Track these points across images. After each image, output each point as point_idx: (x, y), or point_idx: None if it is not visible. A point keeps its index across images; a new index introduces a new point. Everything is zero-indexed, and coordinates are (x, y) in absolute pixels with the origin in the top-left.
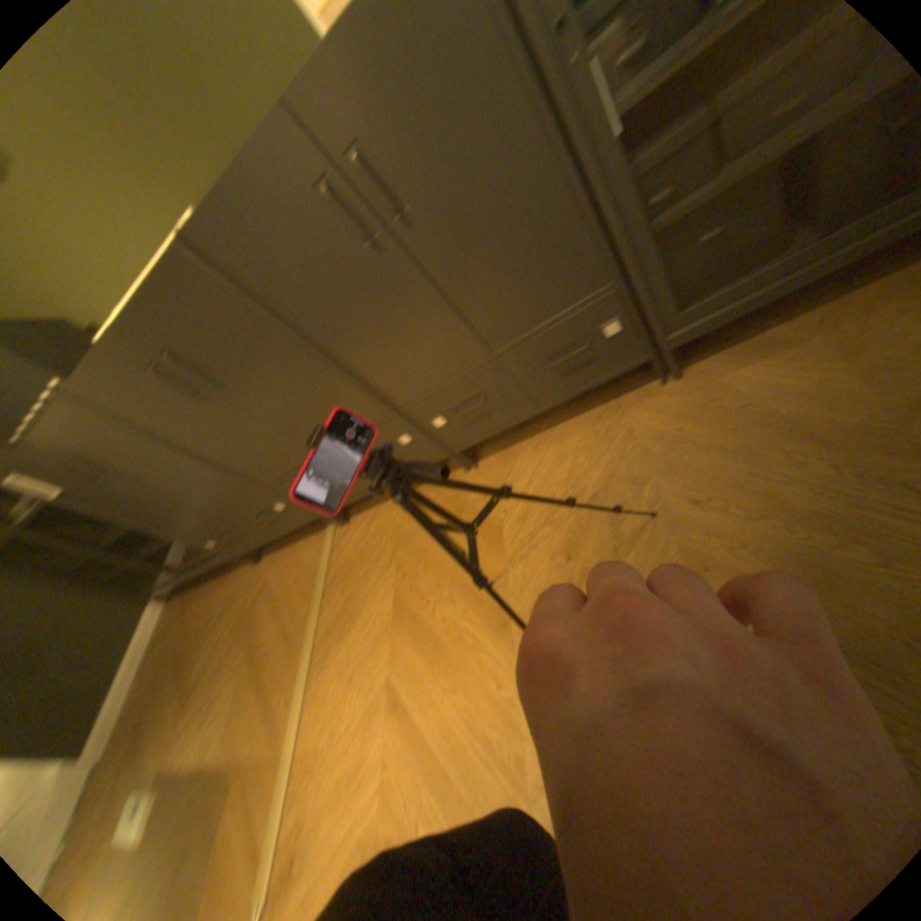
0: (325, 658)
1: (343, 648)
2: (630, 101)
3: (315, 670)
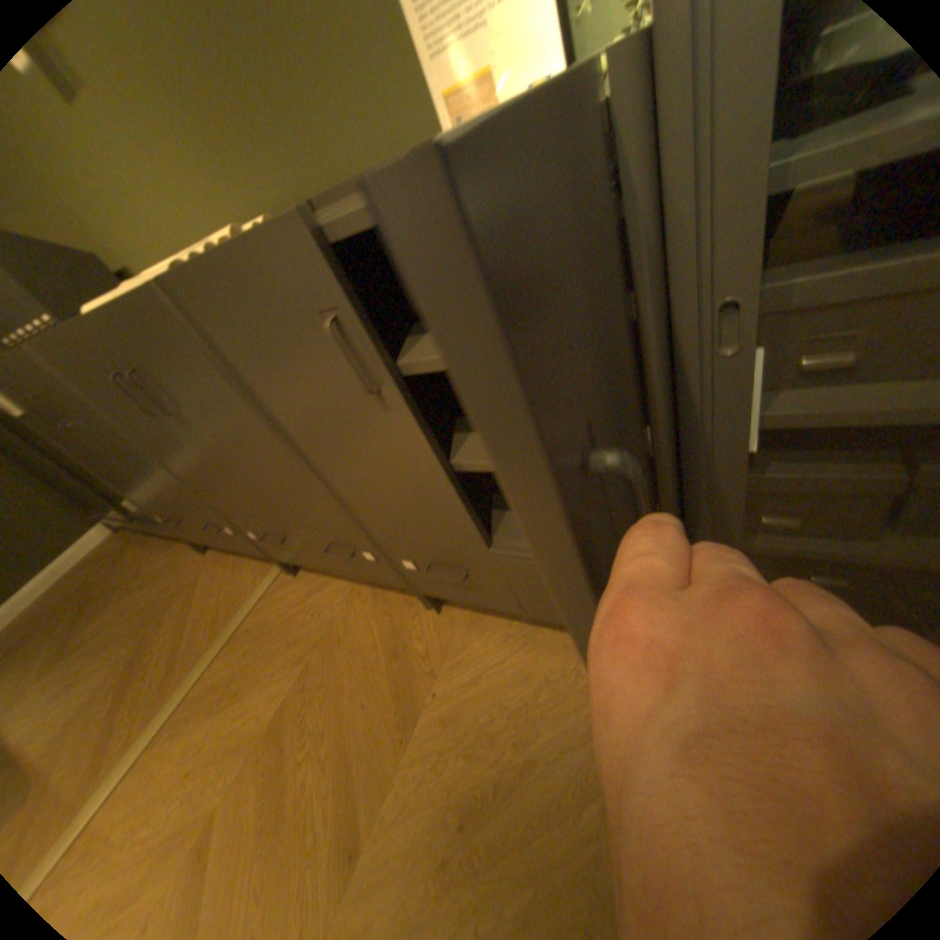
0: (184, 727)
1: (204, 730)
2: (794, 425)
3: (168, 732)
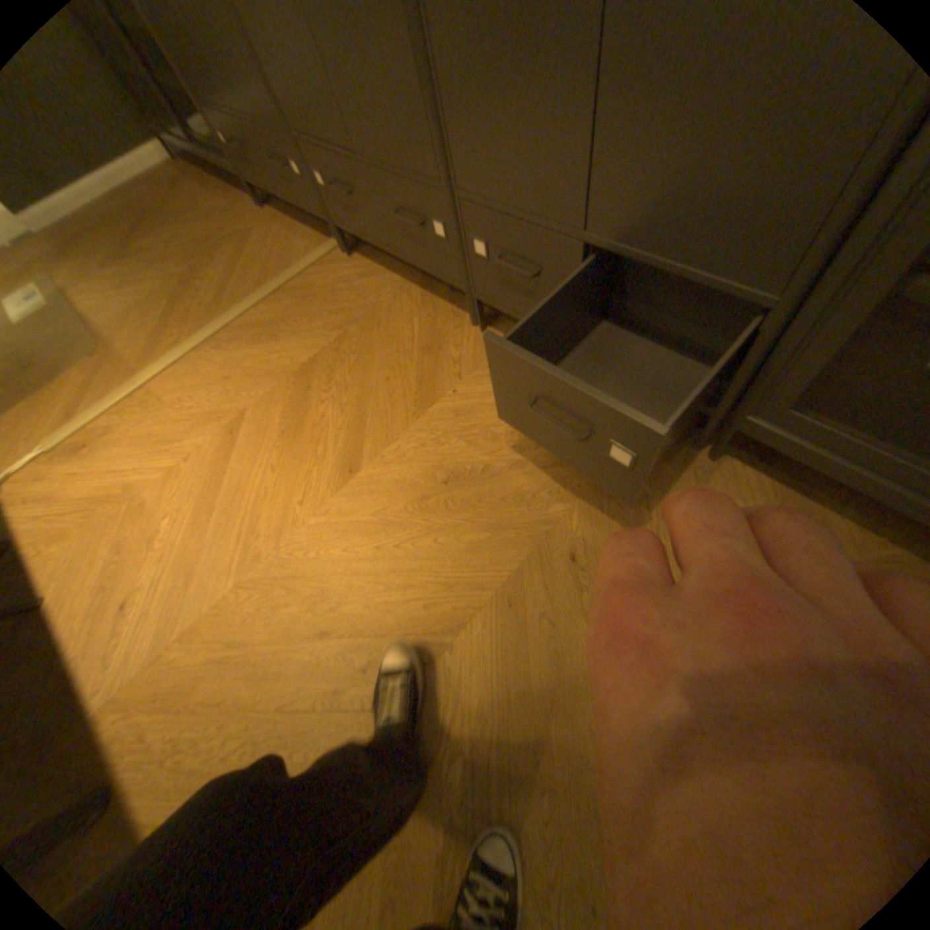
0: (225, 344)
1: (243, 351)
2: None
3: (211, 343)
